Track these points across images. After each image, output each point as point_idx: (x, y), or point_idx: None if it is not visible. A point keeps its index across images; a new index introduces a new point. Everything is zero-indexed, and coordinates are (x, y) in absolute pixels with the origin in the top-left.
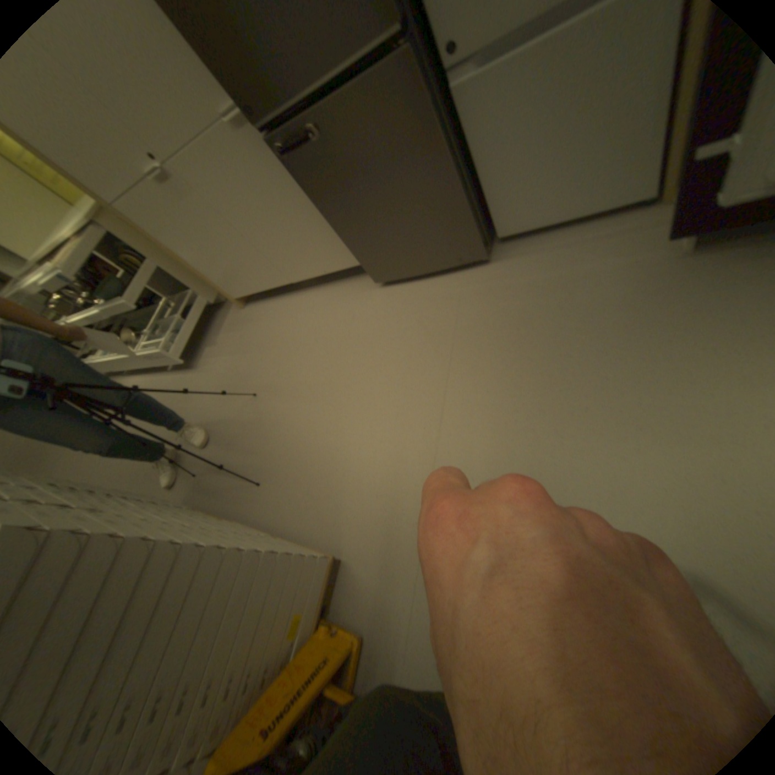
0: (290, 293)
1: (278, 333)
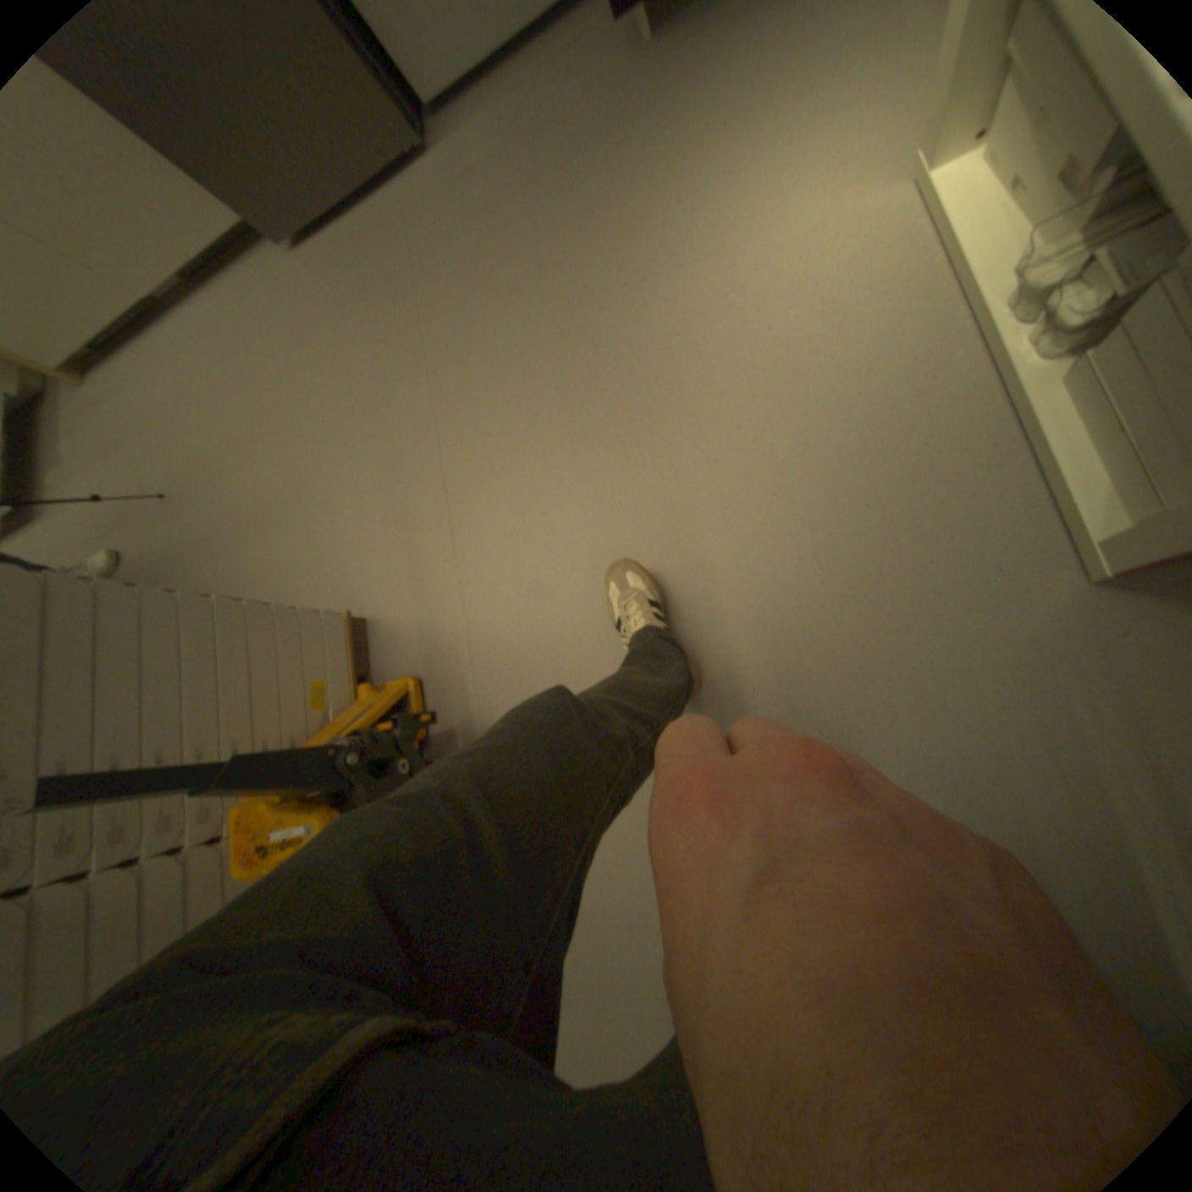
0: (154, 326)
1: (161, 394)
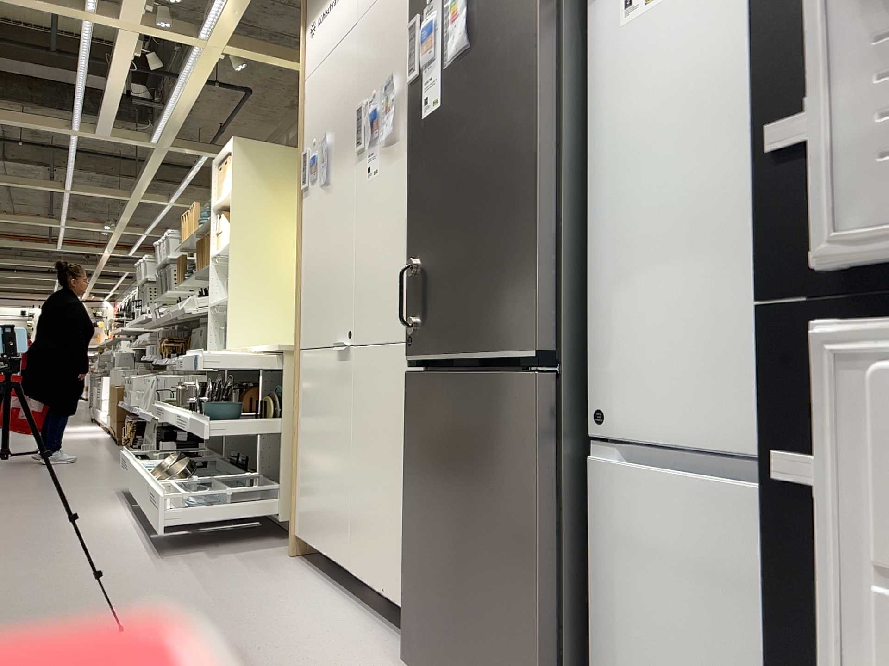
0: (338, 590)
1: (254, 608)
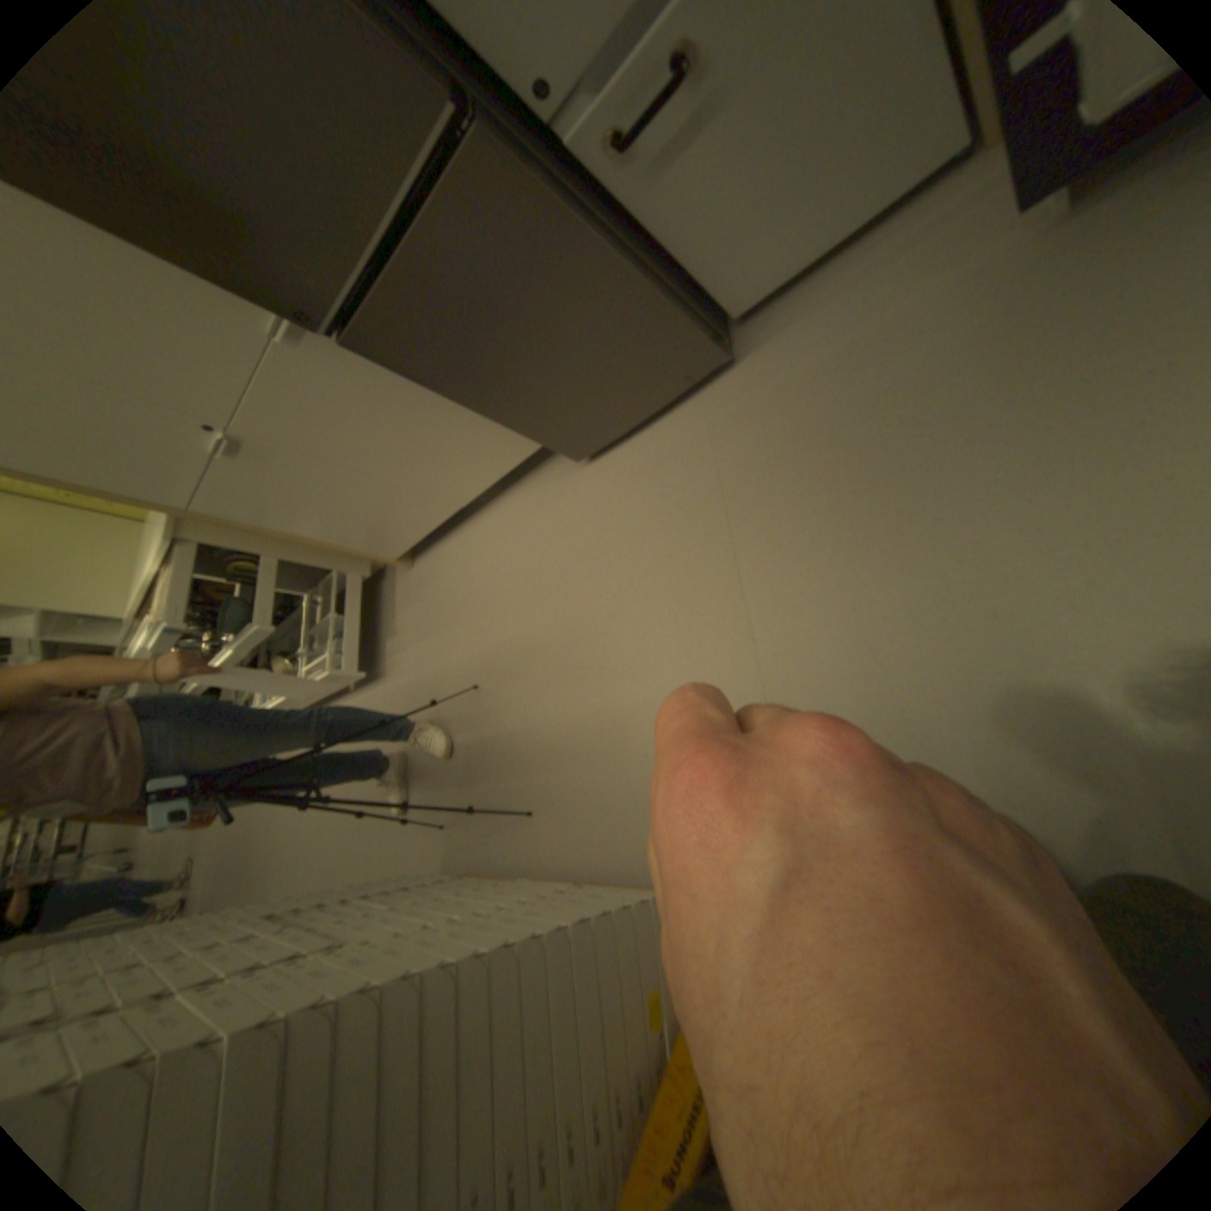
0: (469, 522)
1: (475, 587)
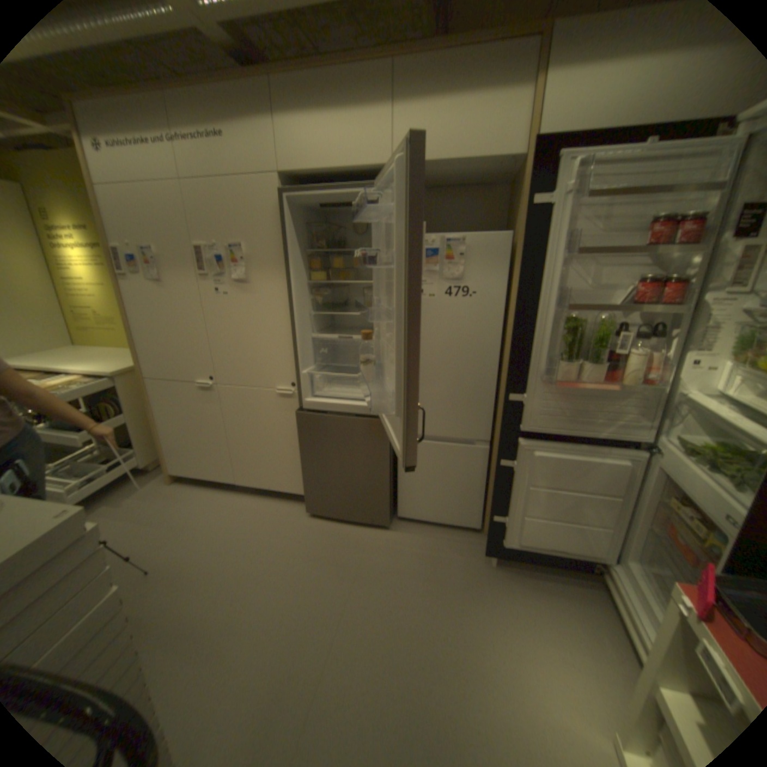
0: (225, 491)
1: (199, 521)
